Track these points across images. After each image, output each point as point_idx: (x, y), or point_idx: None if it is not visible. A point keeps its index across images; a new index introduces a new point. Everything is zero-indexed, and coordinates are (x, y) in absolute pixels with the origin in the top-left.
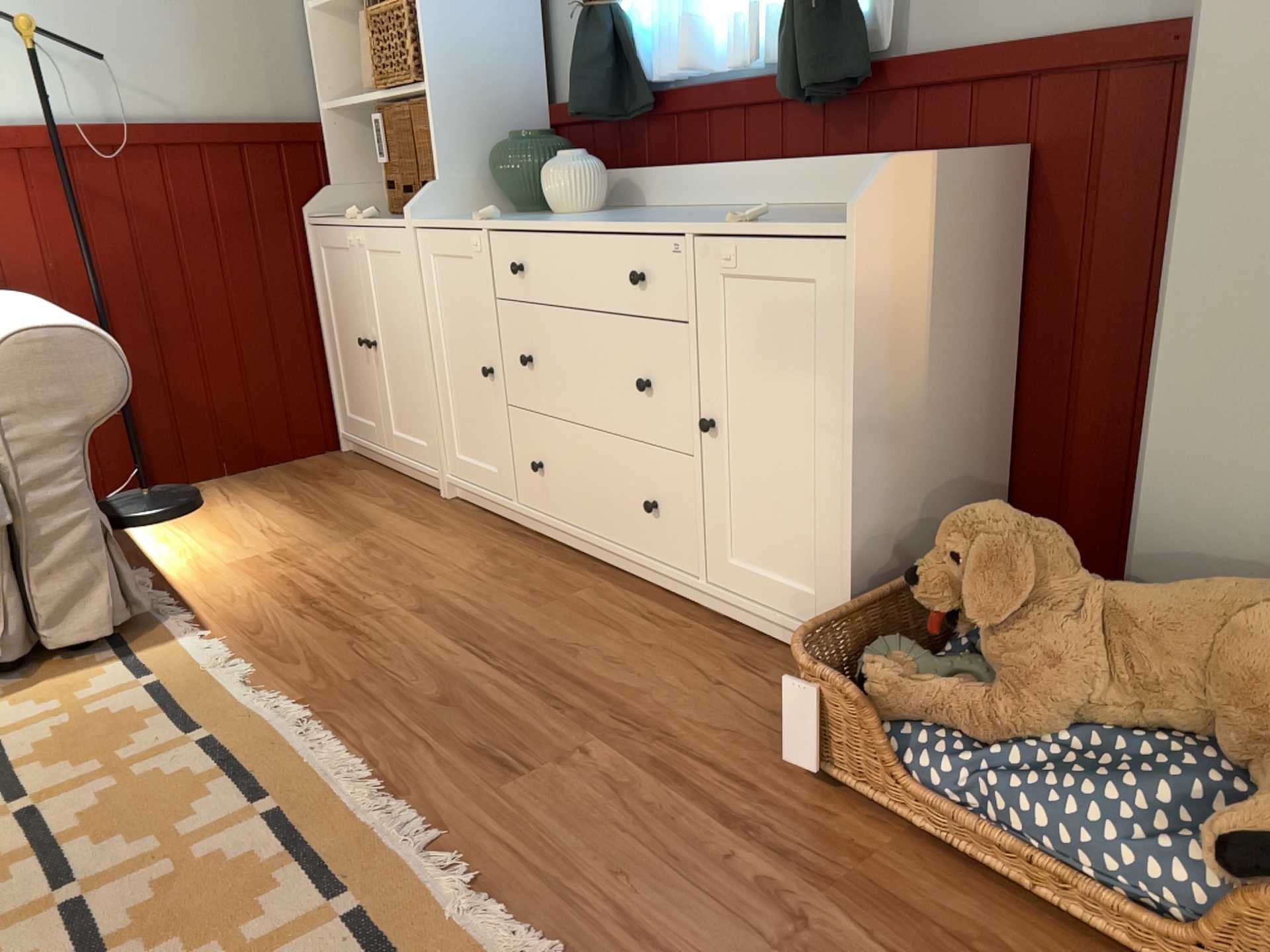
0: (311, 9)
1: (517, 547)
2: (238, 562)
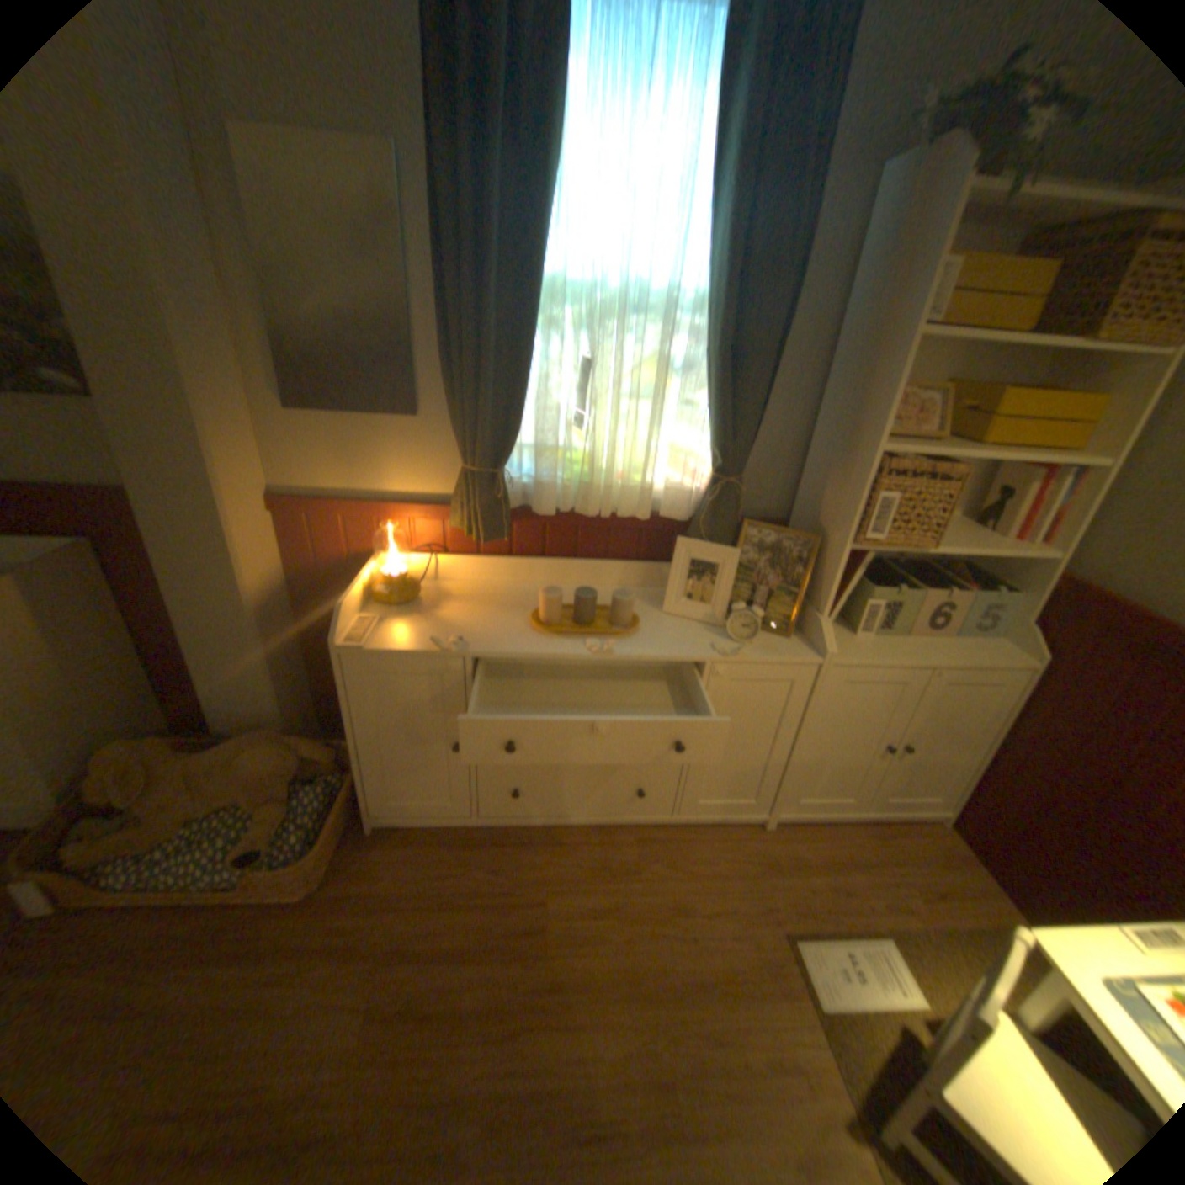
0: None
1: None
2: None
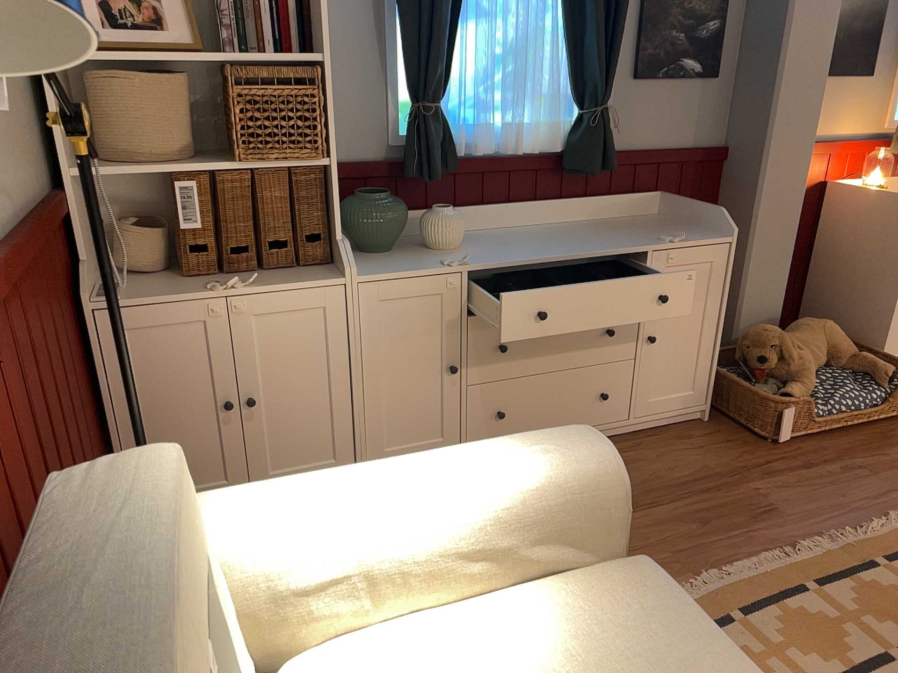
0: None
1: None
2: None
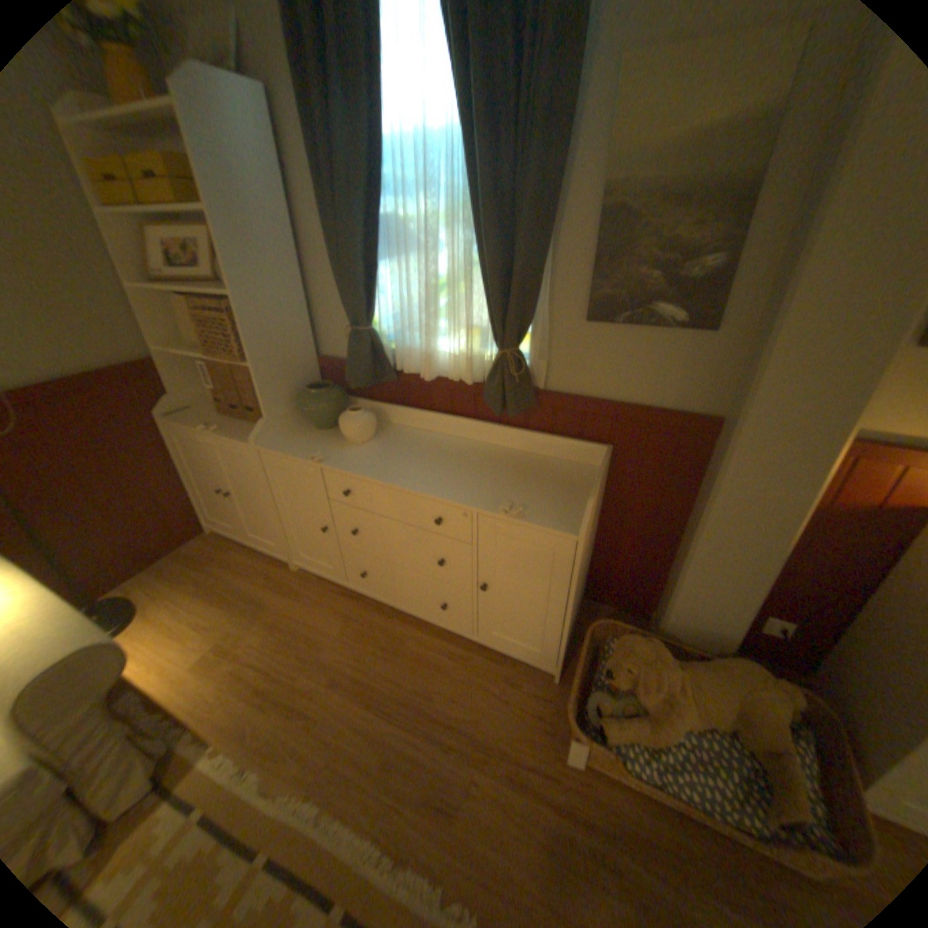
0: (129, 284)
1: (356, 608)
2: (193, 665)
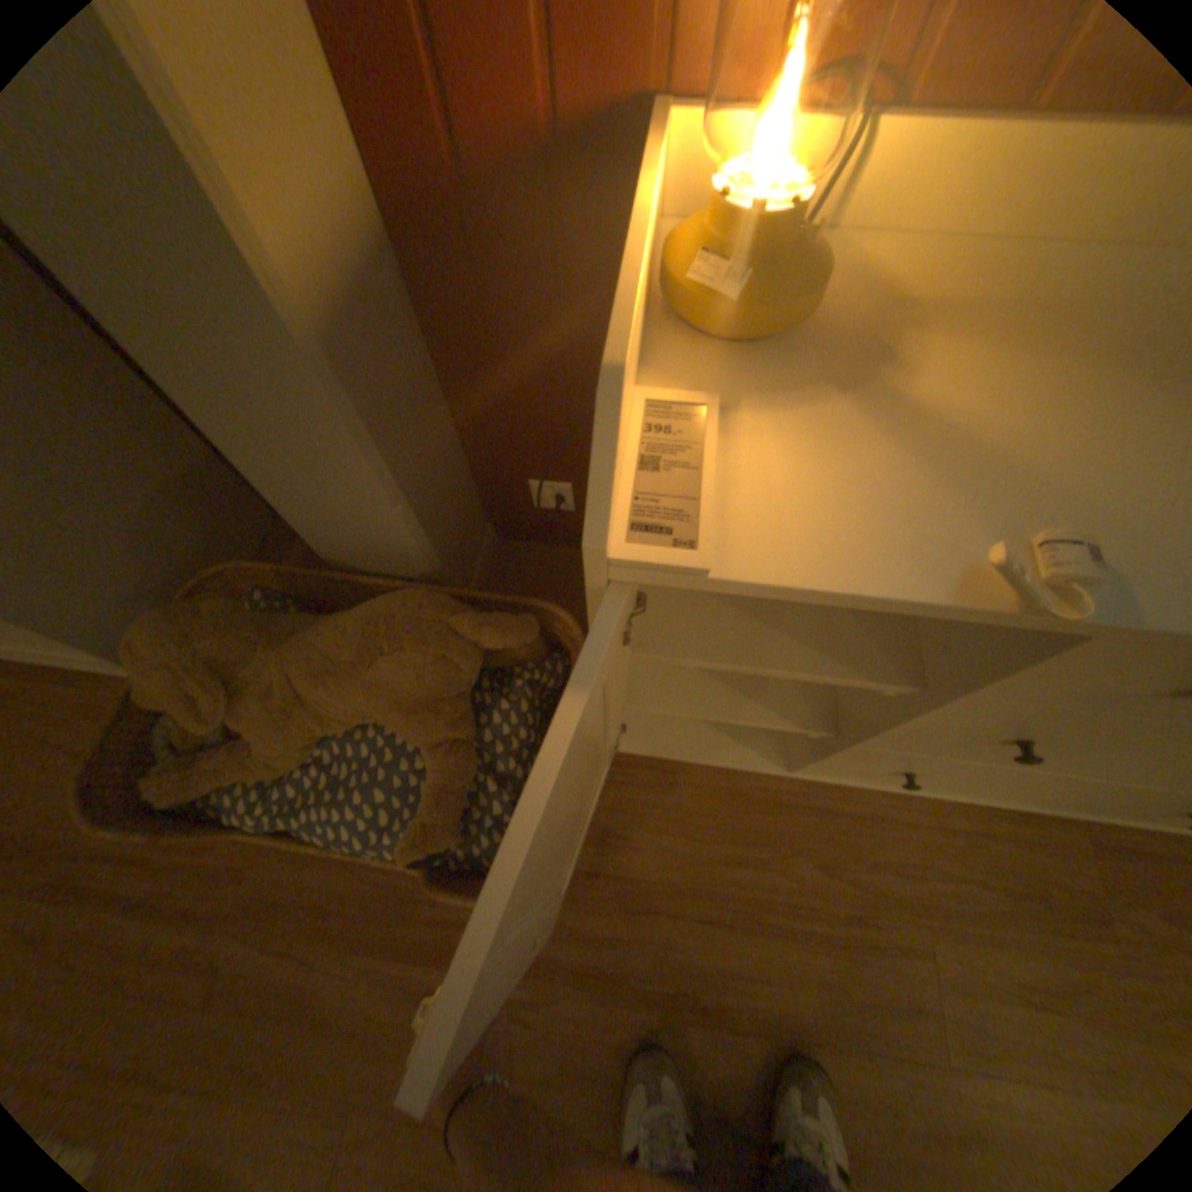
0: None
1: None
2: None
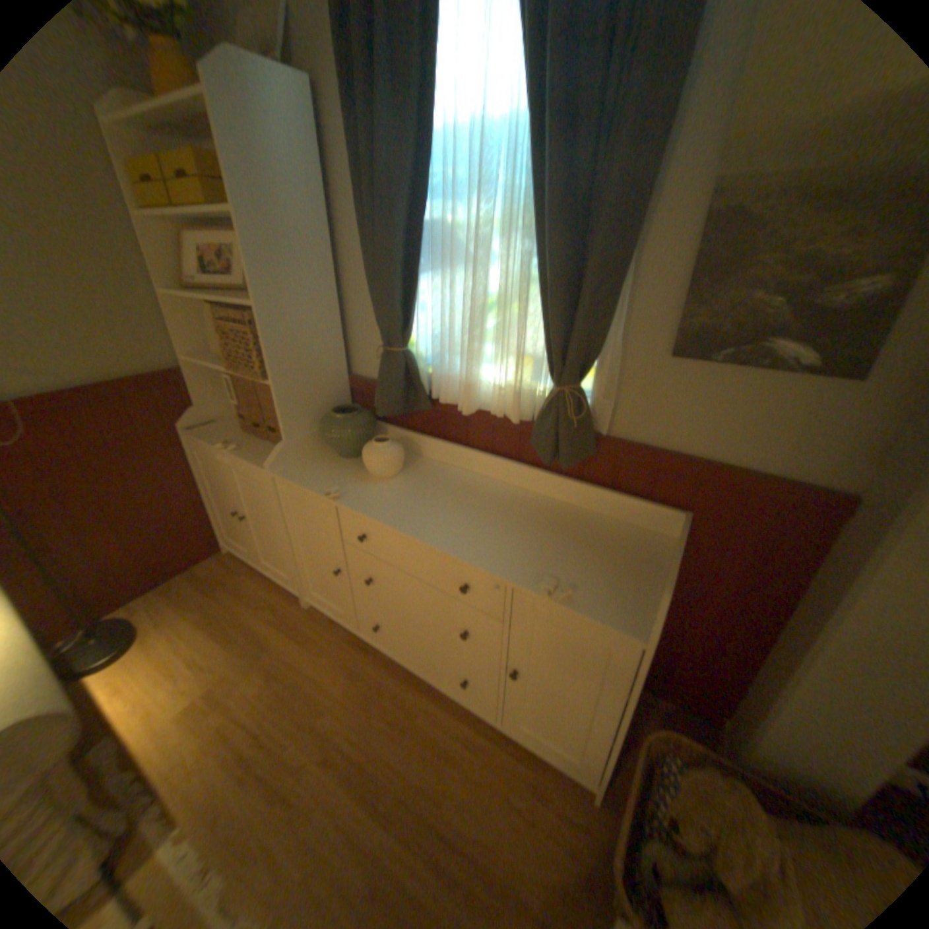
0: (159, 289)
1: (364, 665)
2: (177, 715)
